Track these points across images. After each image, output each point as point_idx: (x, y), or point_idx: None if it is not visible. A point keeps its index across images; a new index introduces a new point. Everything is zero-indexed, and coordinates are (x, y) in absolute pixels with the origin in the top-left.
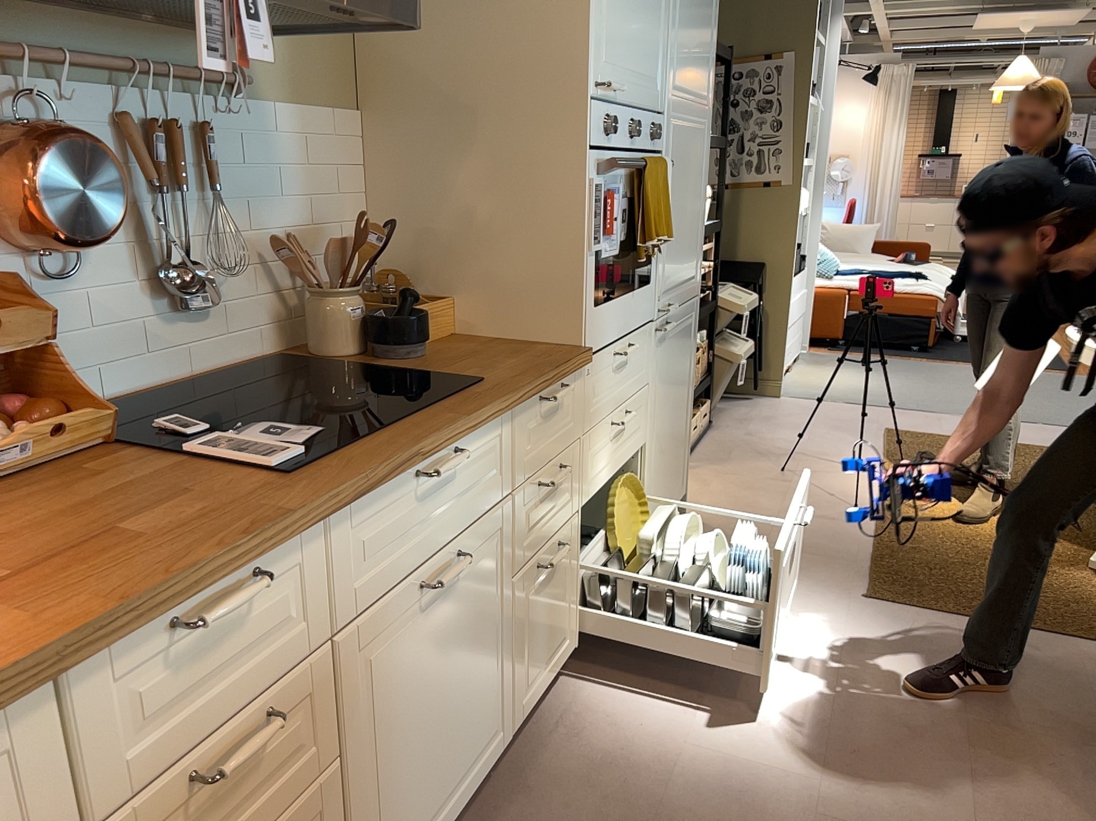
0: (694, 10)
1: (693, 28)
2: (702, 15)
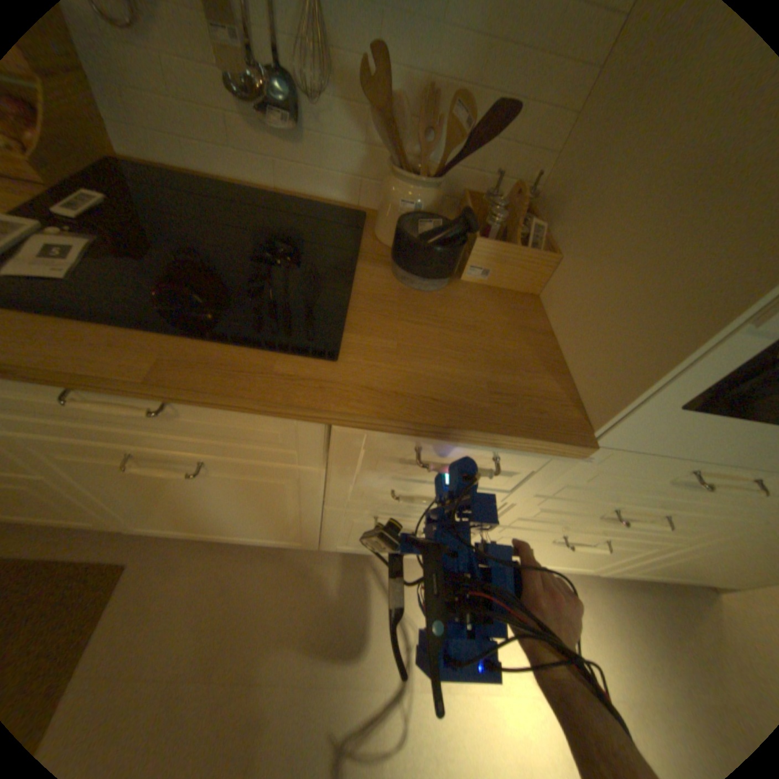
0: None
1: None
2: None
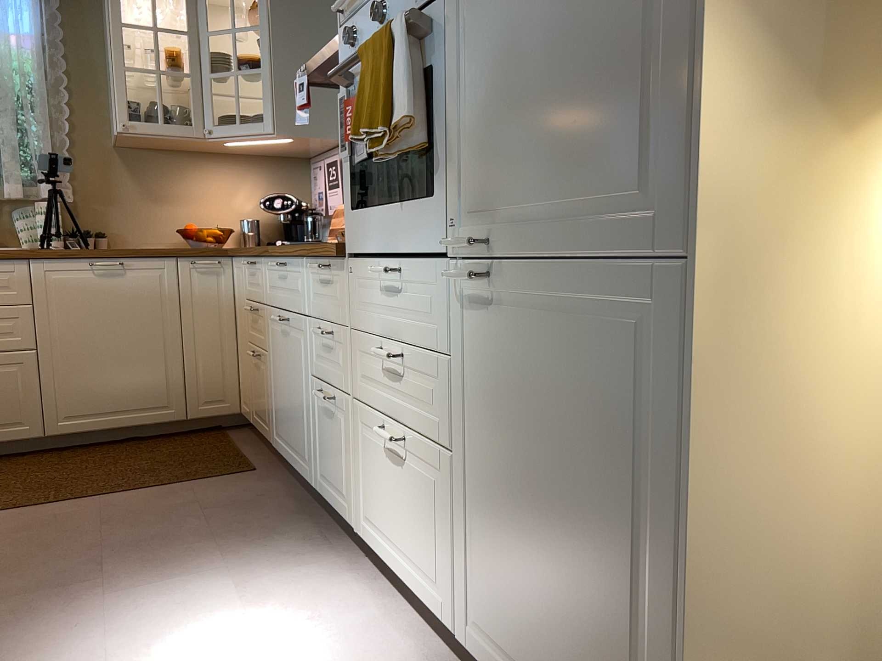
0: None
1: None
2: None
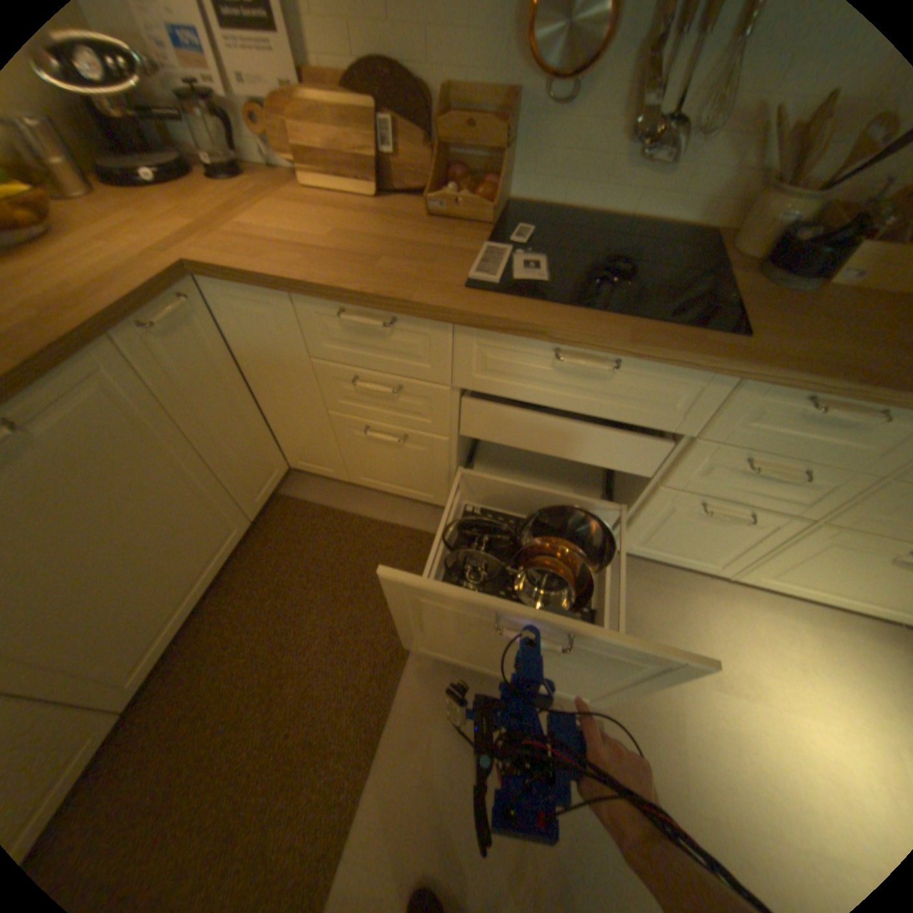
0: None
1: None
2: None
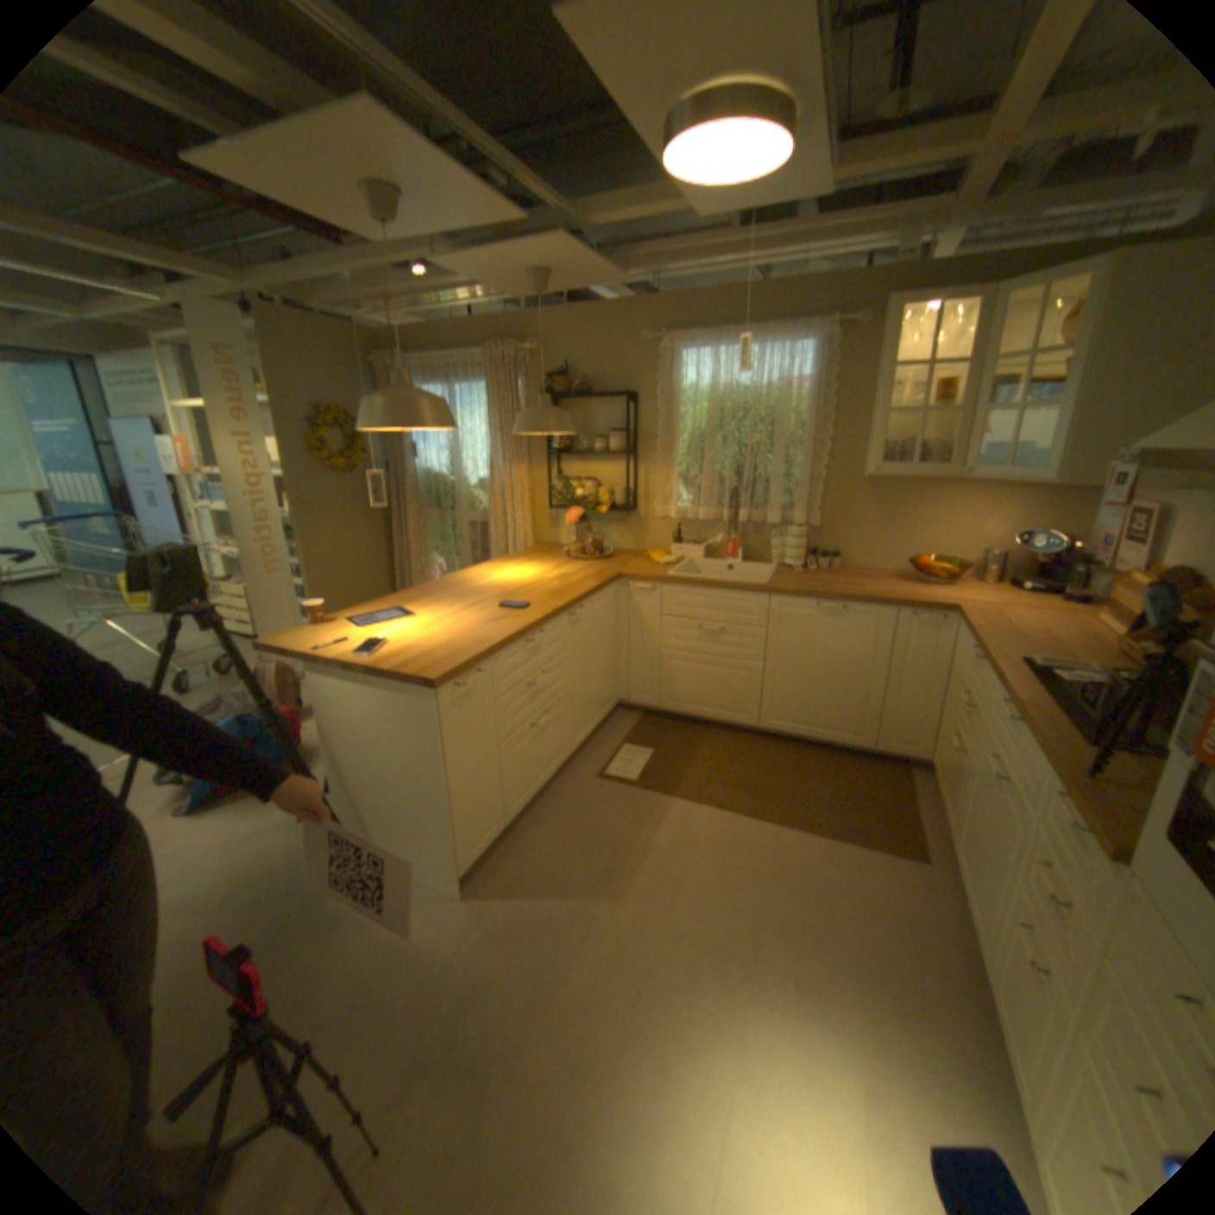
0: None
1: None
2: None
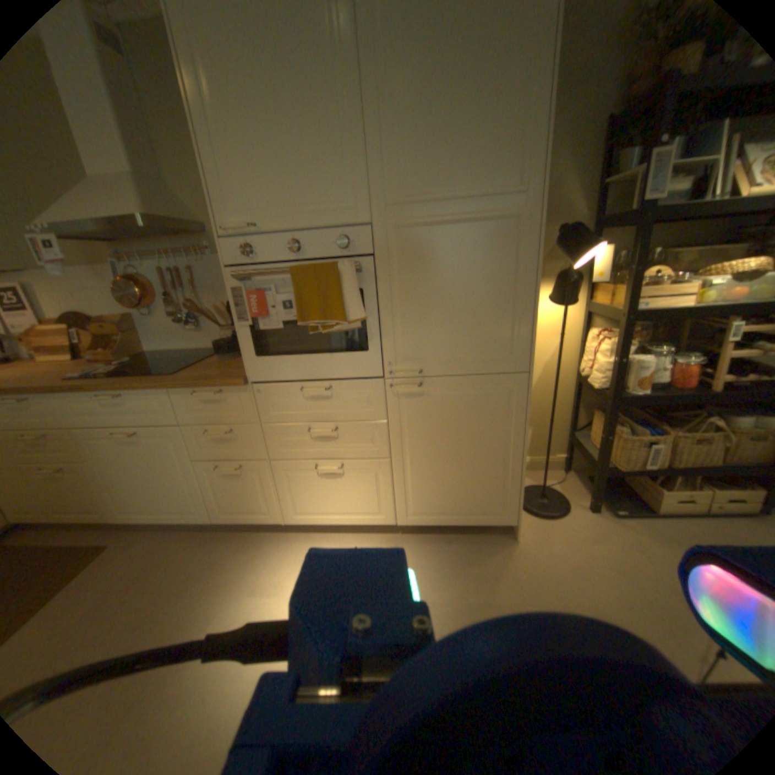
0: (445, 100)
1: (445, 119)
2: (478, 95)
